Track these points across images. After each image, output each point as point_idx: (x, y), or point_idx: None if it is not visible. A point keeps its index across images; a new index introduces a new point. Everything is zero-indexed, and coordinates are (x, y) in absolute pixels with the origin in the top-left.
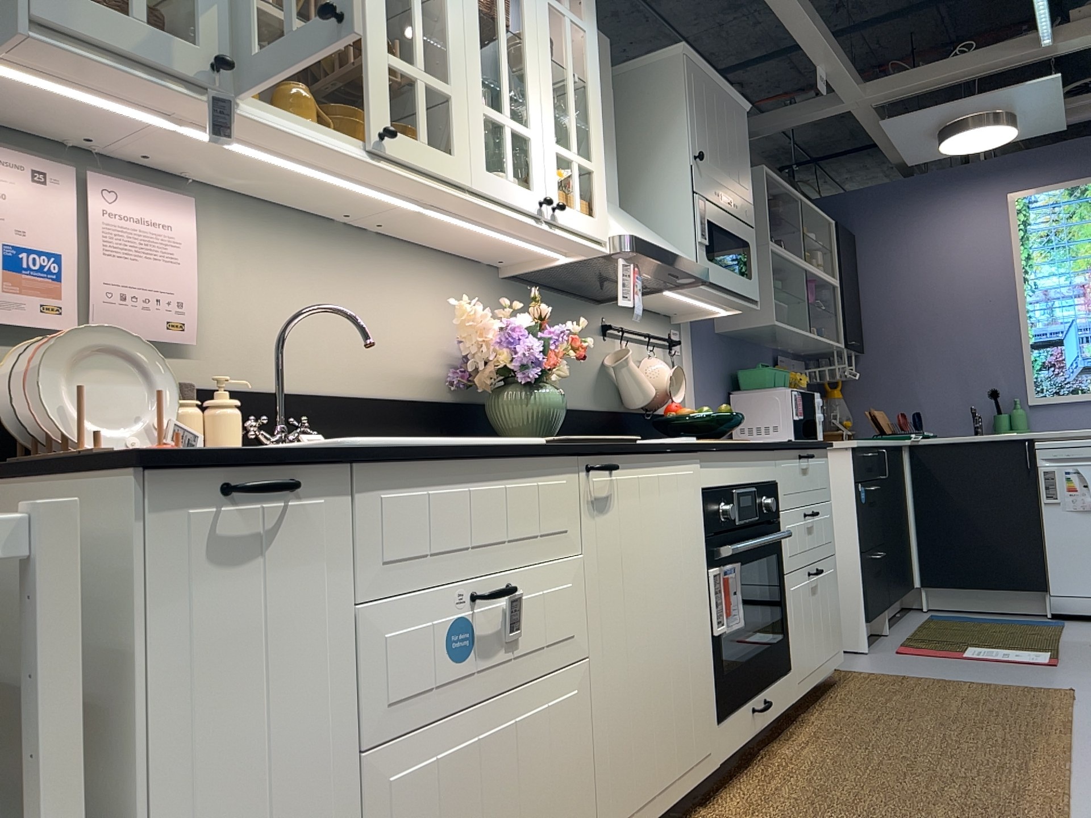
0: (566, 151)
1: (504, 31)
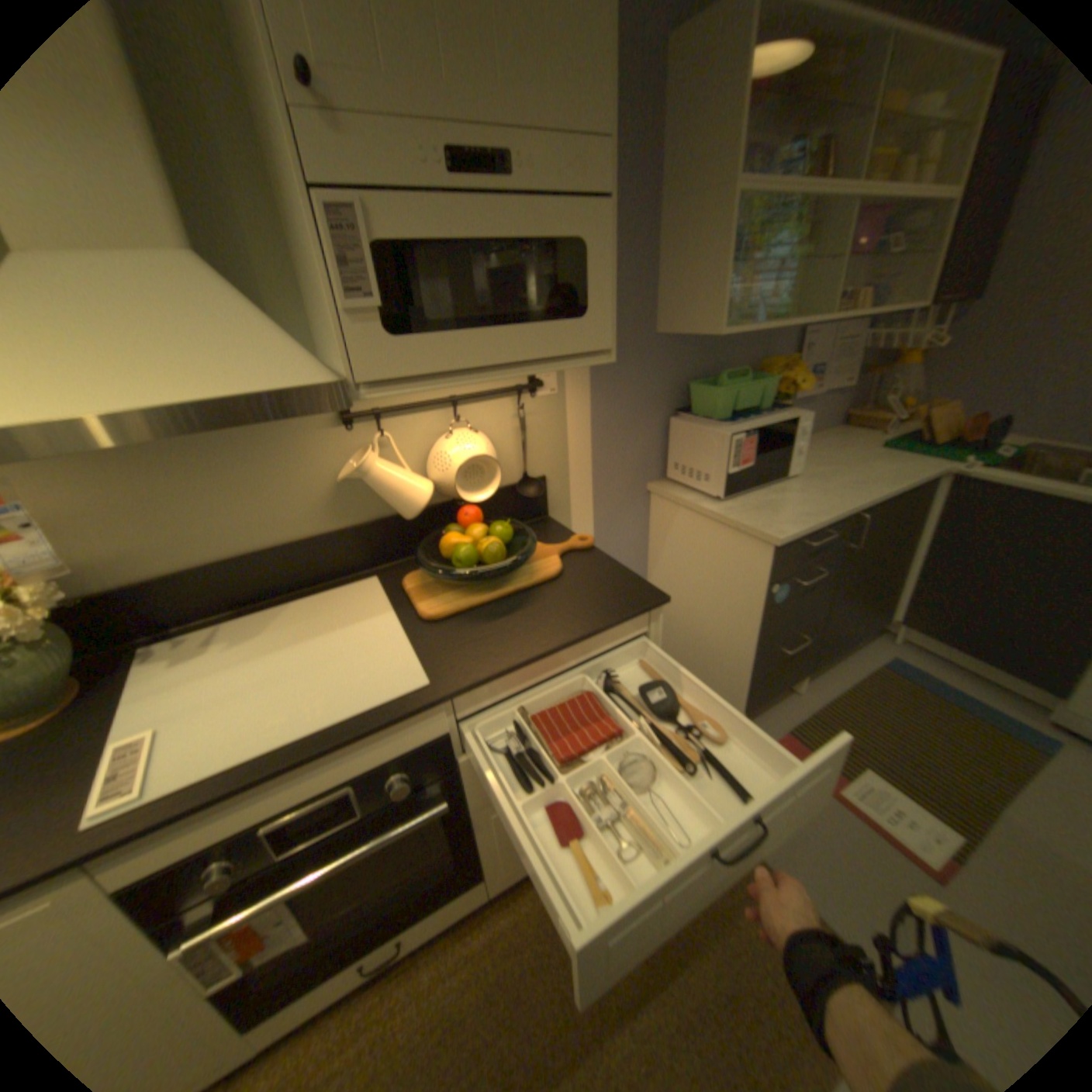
0: None
1: None
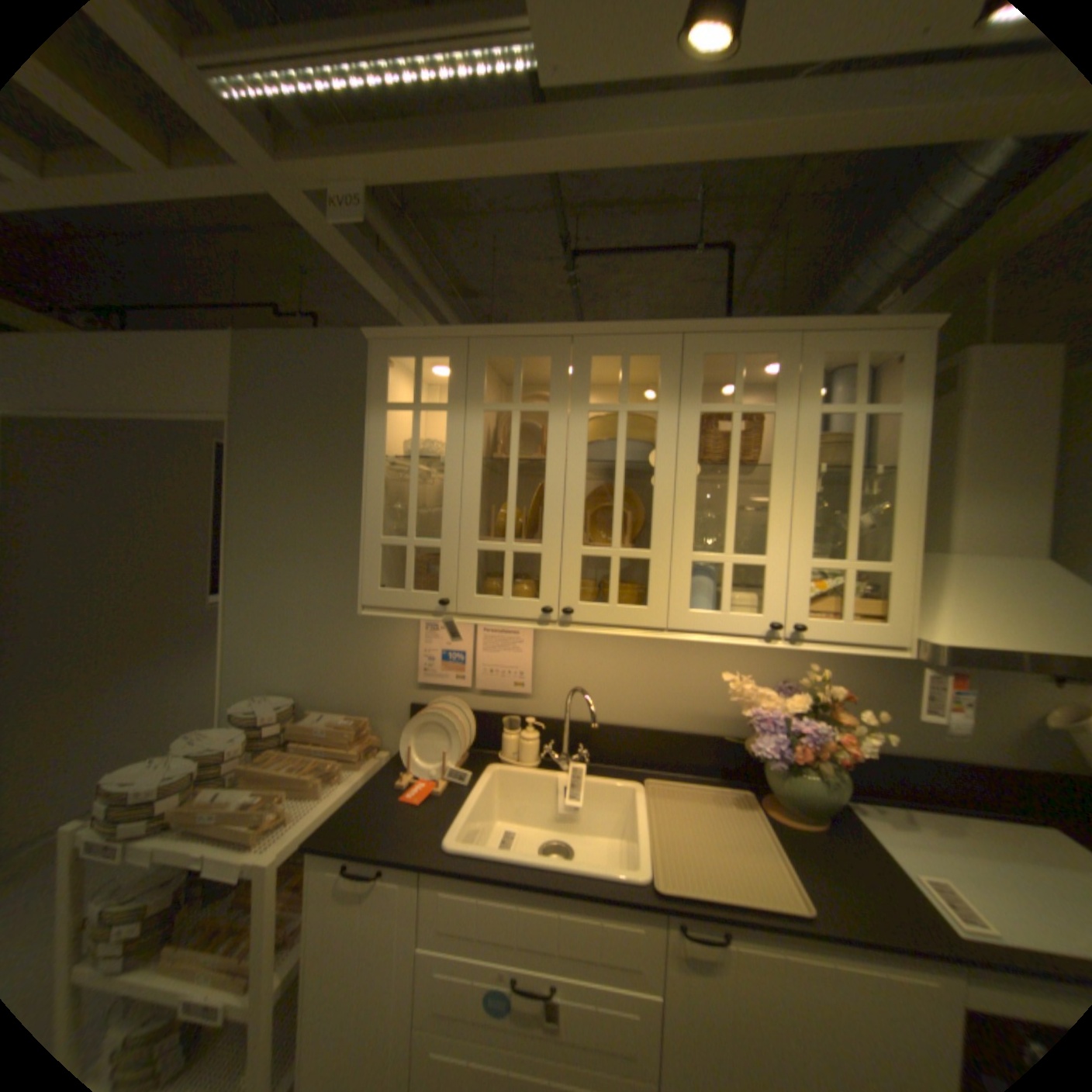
0: (833, 563)
1: (736, 474)
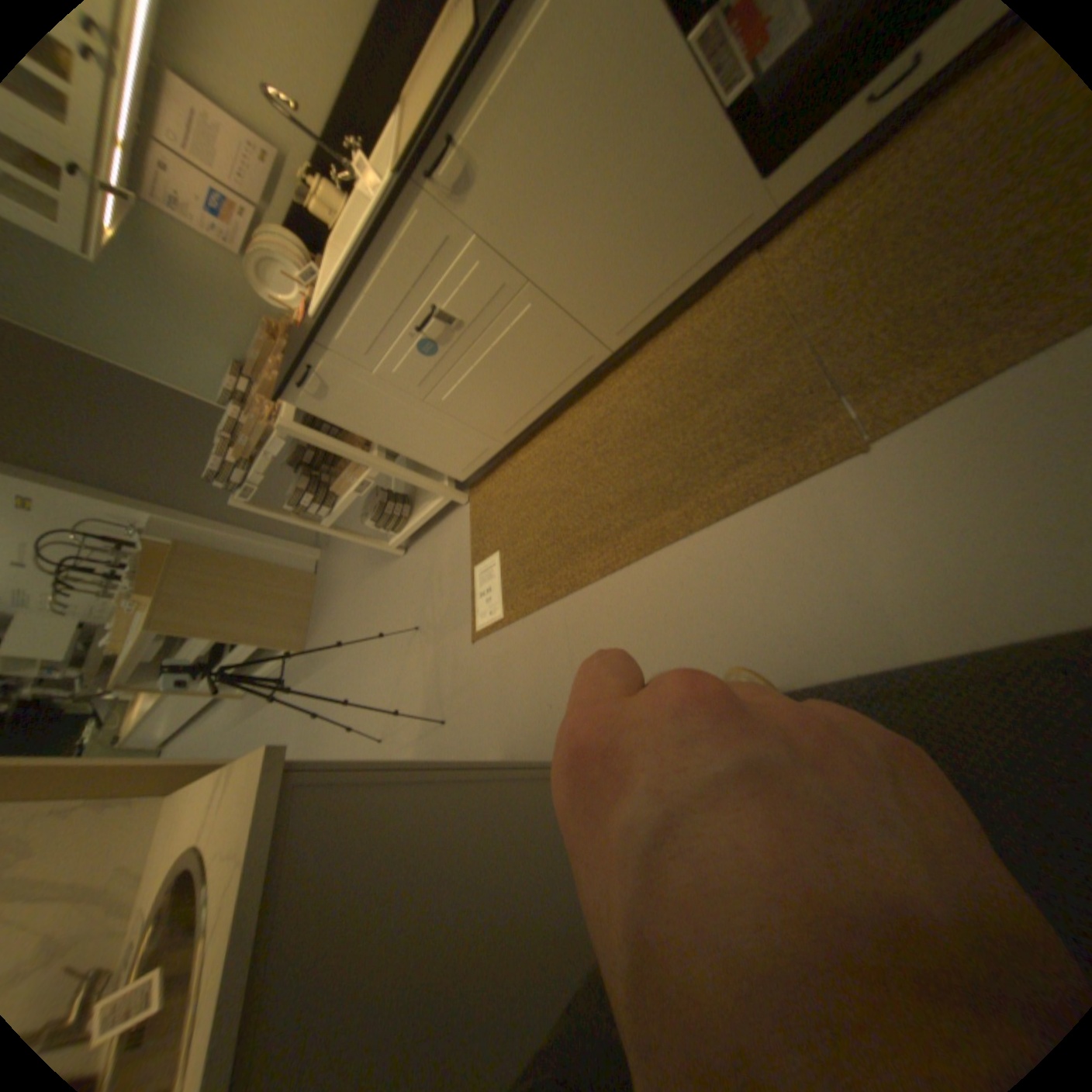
0: None
1: None
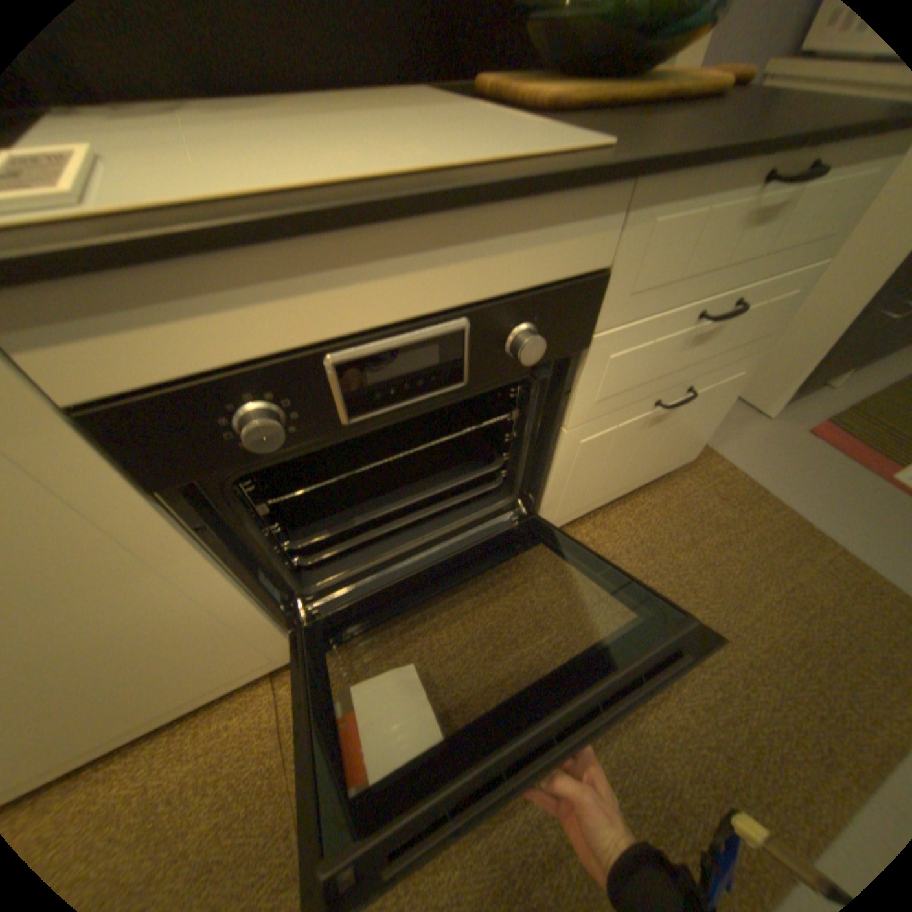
0: None
1: None
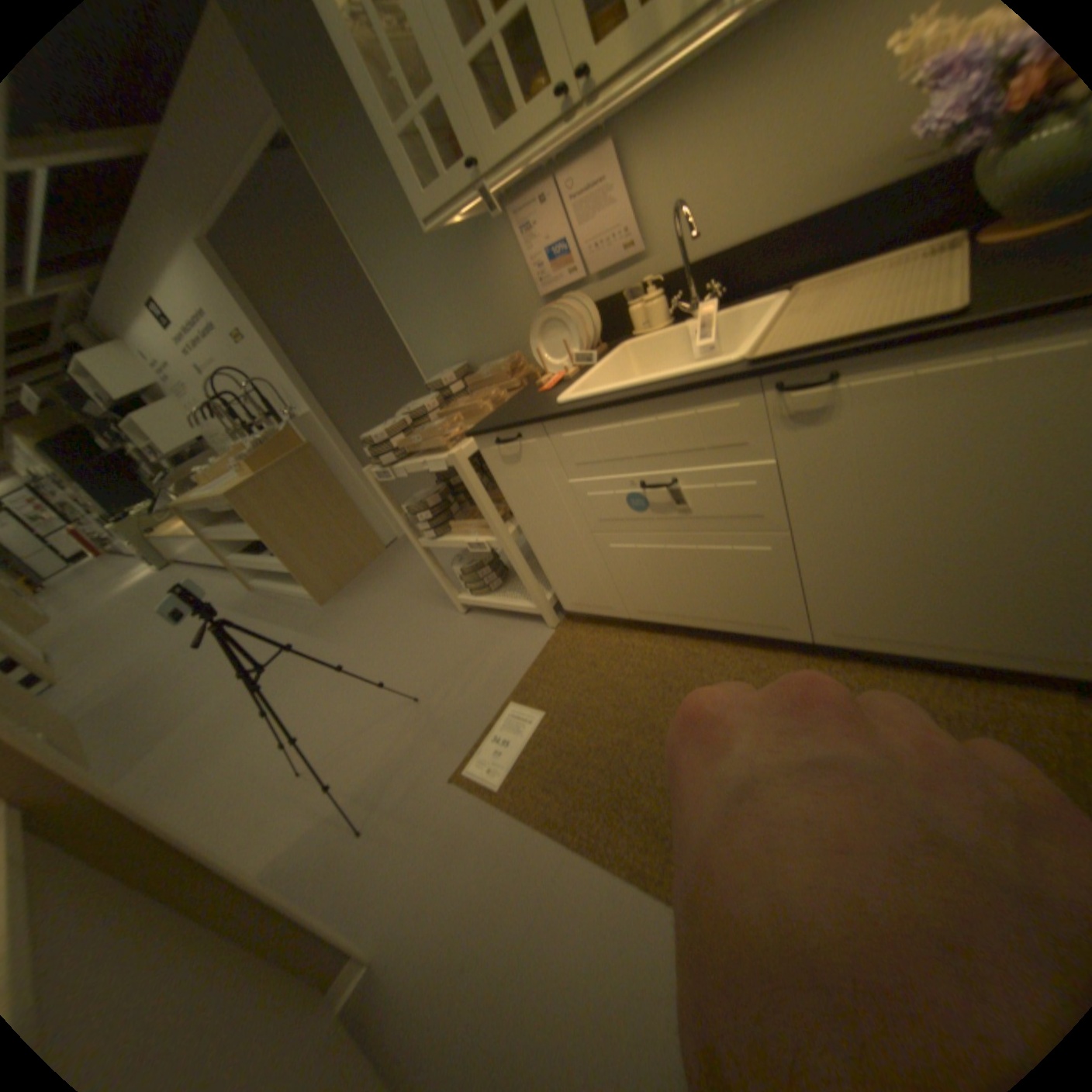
0: None
1: None
